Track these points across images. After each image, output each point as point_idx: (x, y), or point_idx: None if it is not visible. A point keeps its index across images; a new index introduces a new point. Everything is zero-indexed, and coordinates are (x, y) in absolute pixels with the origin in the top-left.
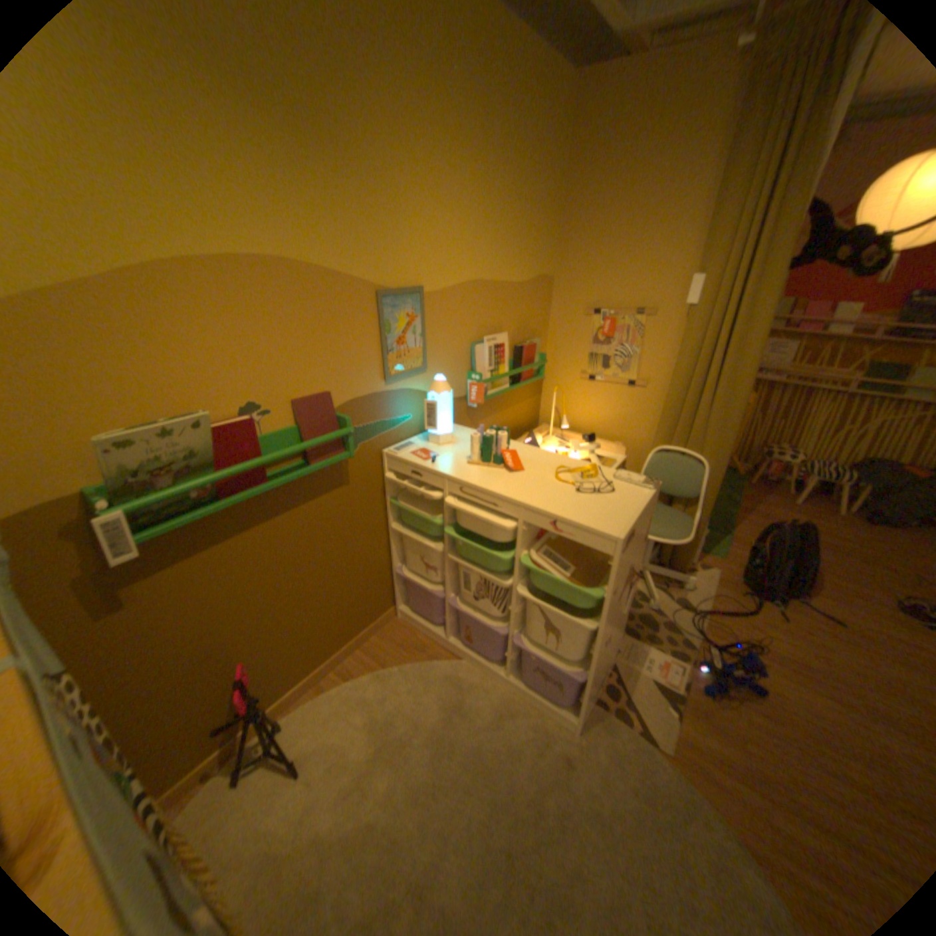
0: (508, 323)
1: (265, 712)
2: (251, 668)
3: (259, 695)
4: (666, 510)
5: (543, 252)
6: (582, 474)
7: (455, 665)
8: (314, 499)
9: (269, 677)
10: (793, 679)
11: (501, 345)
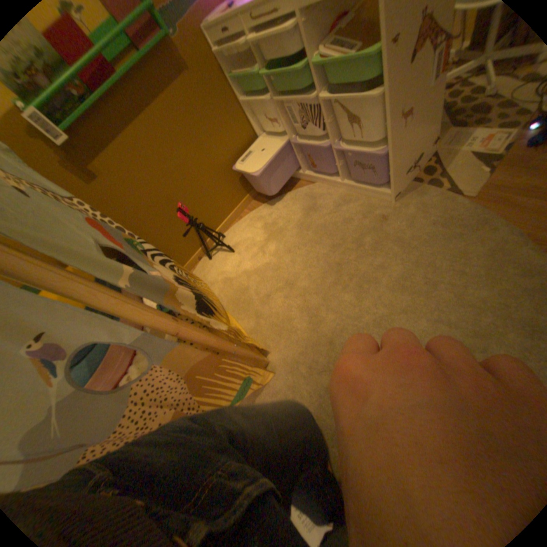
0: None
1: (216, 230)
2: (193, 208)
3: (207, 222)
4: None
5: None
6: None
7: (311, 186)
8: (166, 86)
9: (207, 212)
10: None
11: None
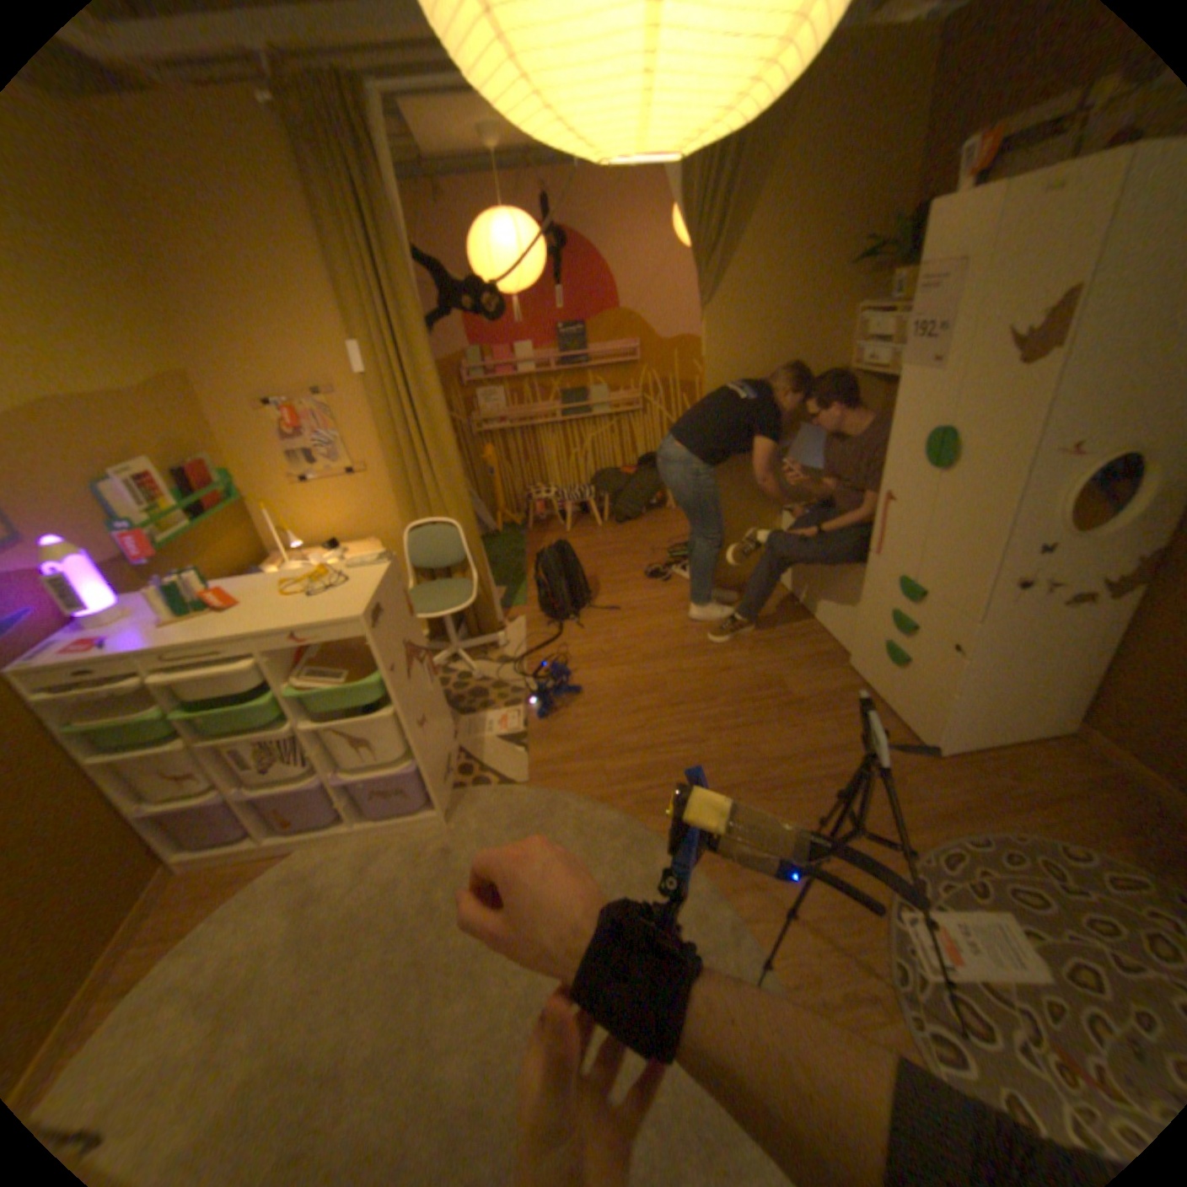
0: (139, 444)
1: None
2: None
3: None
4: (444, 584)
5: (145, 343)
6: (310, 579)
7: (283, 865)
8: None
9: None
10: (594, 667)
11: (142, 474)
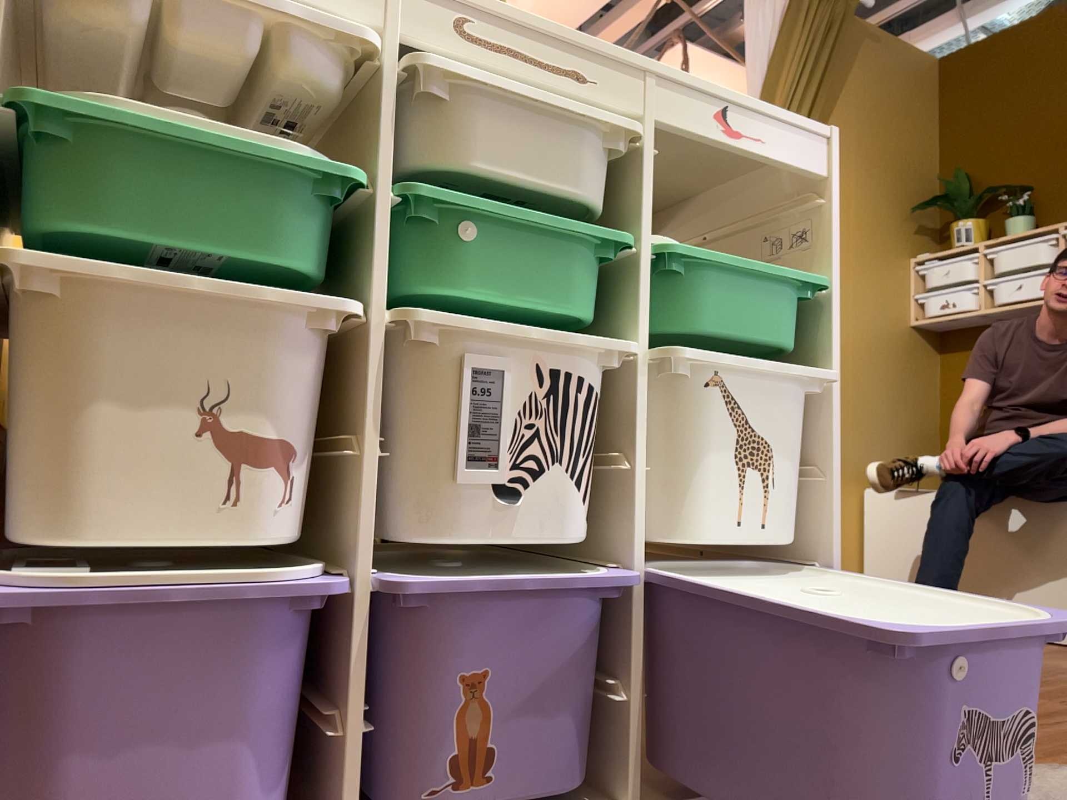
0: None
1: None
2: None
3: None
4: None
5: None
6: None
7: None
8: None
9: None
10: None
11: None
